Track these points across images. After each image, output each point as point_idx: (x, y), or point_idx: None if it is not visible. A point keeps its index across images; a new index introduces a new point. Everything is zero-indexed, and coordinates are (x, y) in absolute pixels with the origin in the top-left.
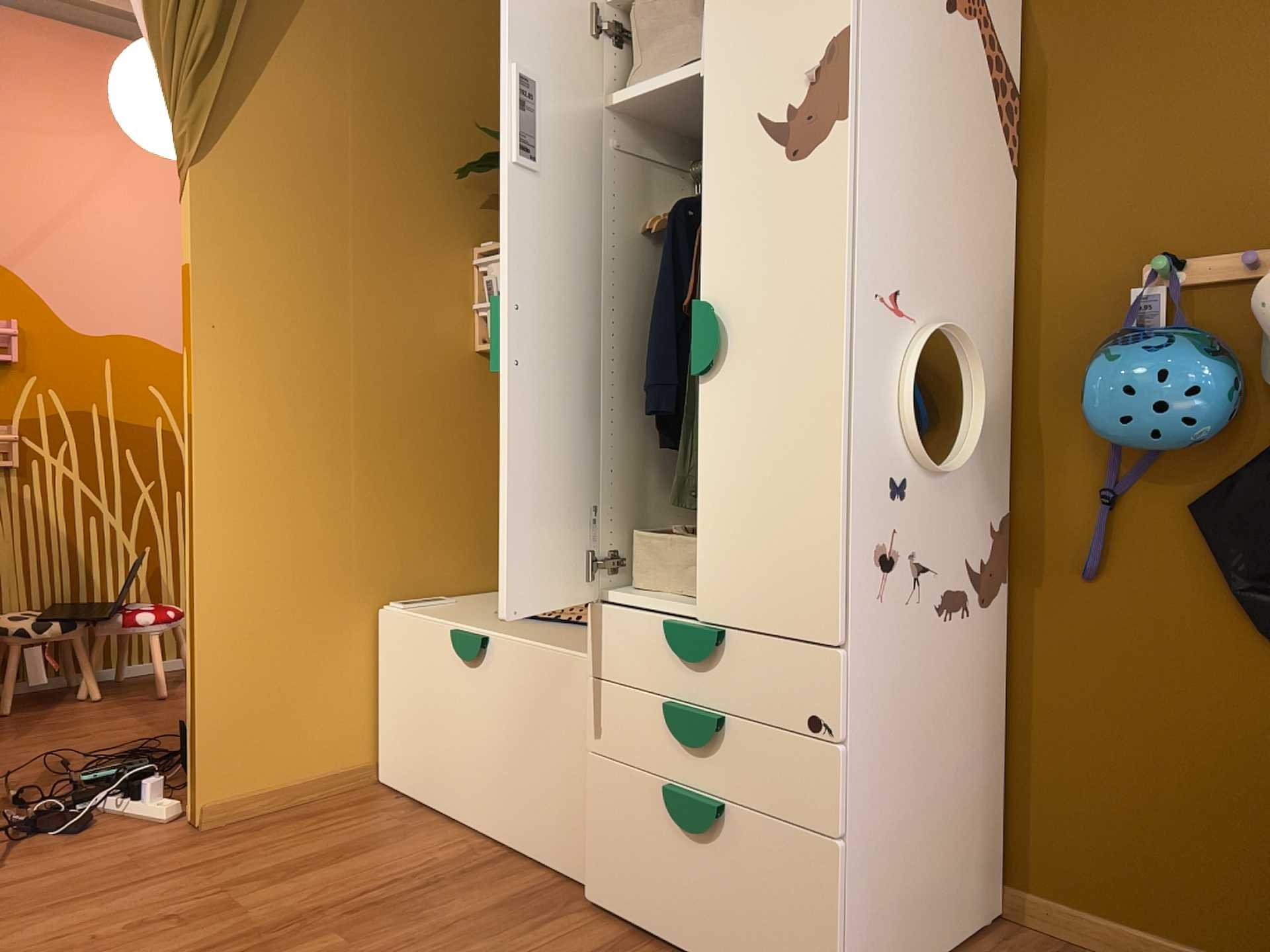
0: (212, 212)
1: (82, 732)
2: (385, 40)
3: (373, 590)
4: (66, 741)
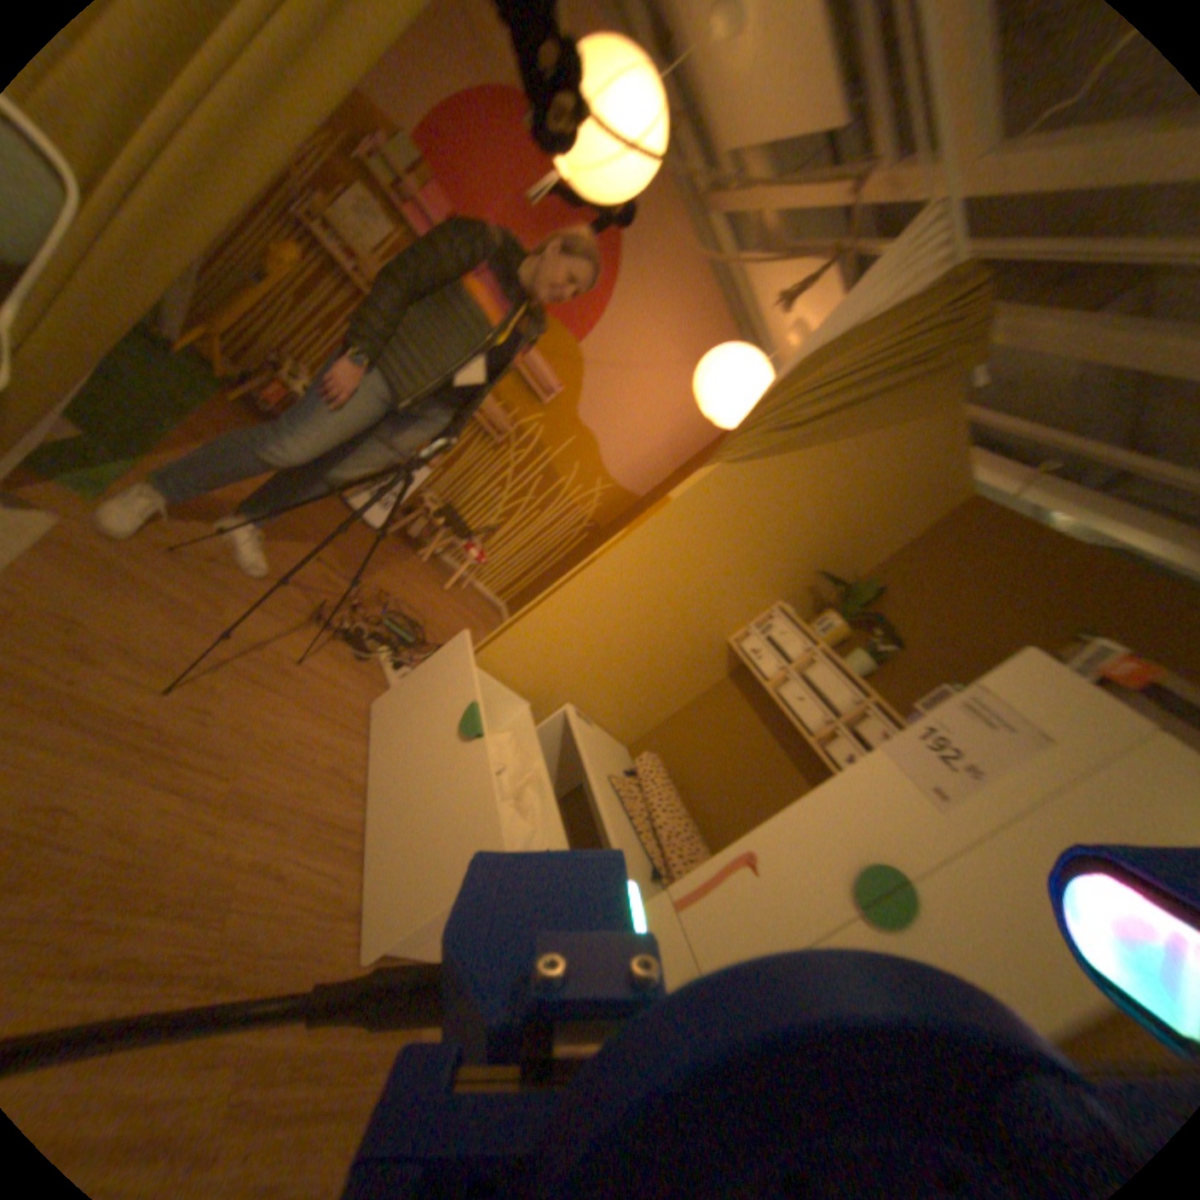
0: (704, 490)
1: (402, 584)
2: (860, 484)
3: (570, 695)
4: (393, 585)
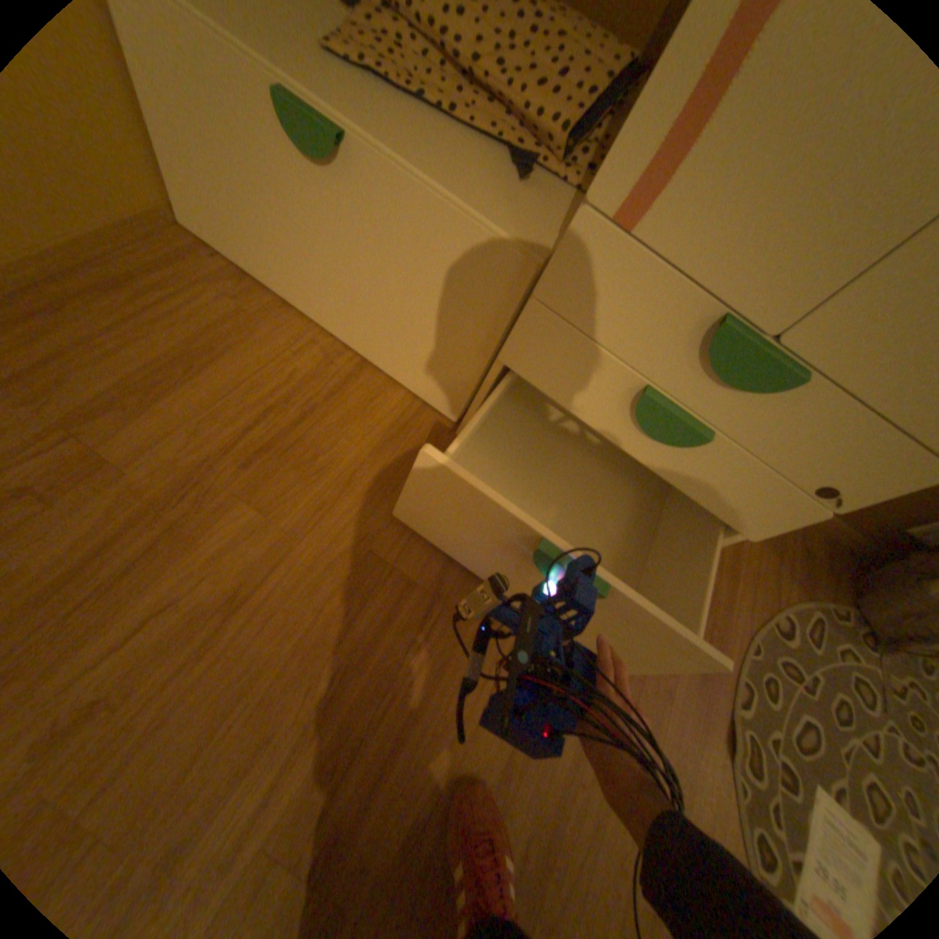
0: None
1: None
2: None
3: None
4: None
